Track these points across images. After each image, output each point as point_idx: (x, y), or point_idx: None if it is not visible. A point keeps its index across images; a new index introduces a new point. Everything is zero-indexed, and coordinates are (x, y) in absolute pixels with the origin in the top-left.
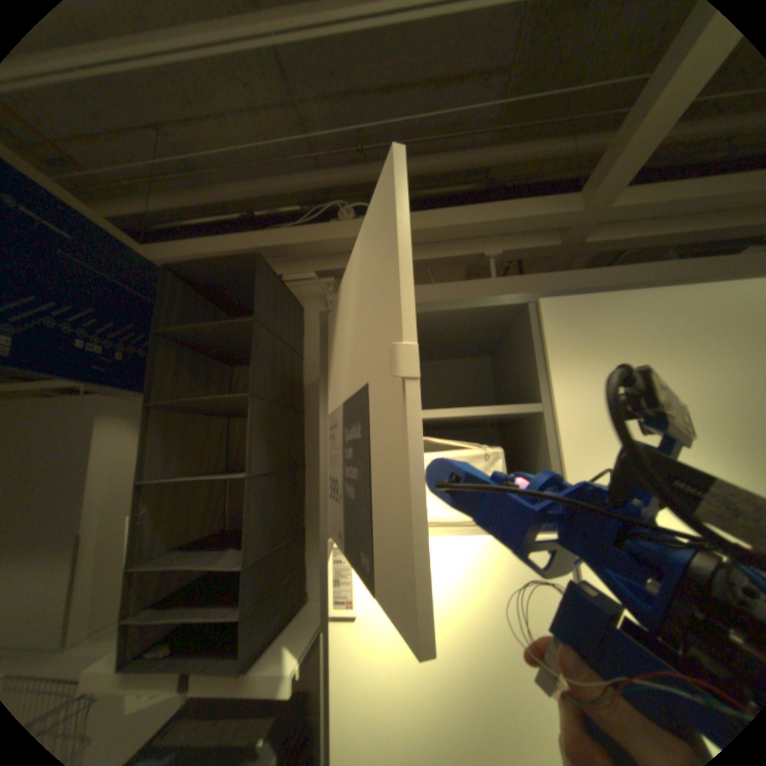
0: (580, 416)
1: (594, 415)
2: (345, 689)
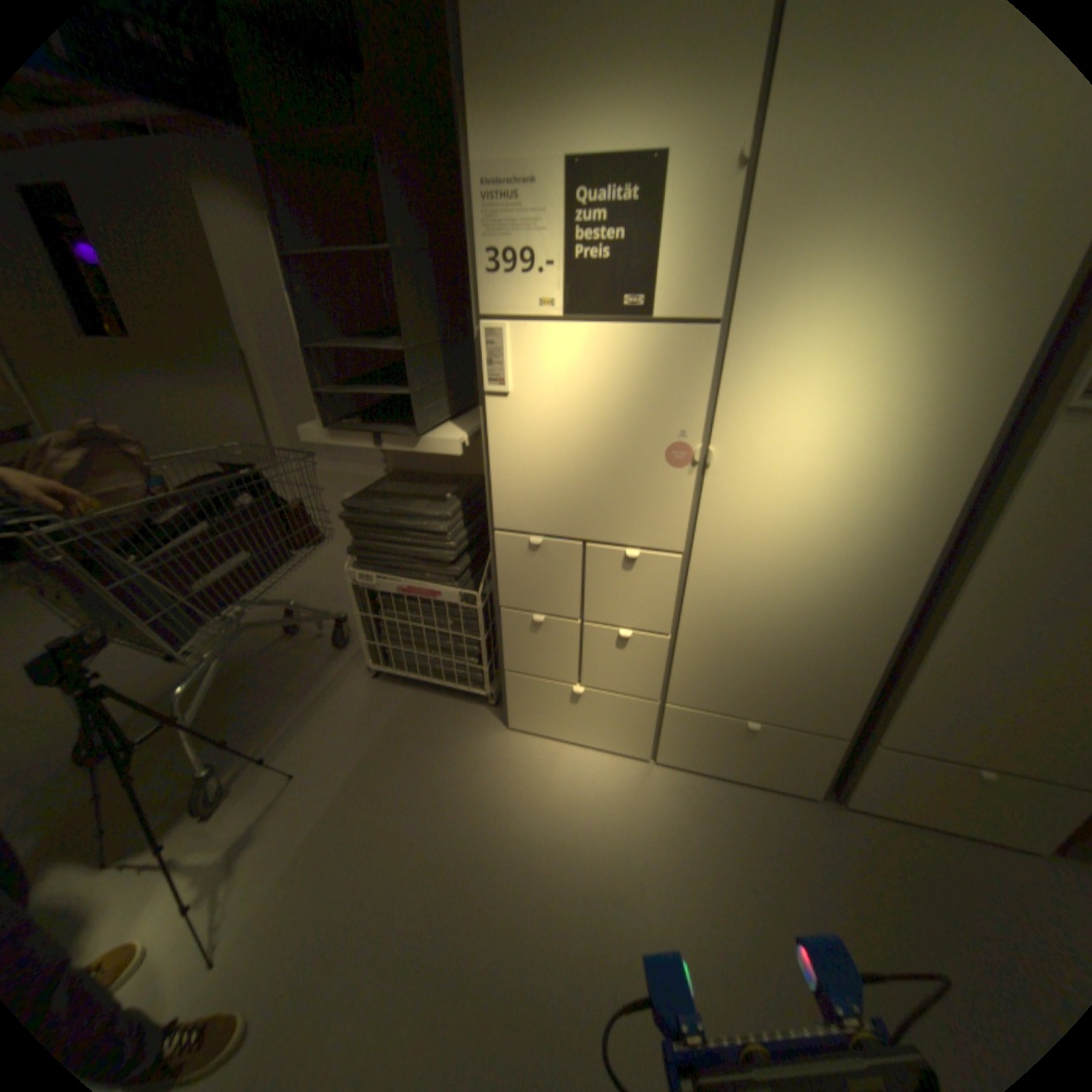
0: (791, 162)
1: (809, 161)
2: (503, 447)
